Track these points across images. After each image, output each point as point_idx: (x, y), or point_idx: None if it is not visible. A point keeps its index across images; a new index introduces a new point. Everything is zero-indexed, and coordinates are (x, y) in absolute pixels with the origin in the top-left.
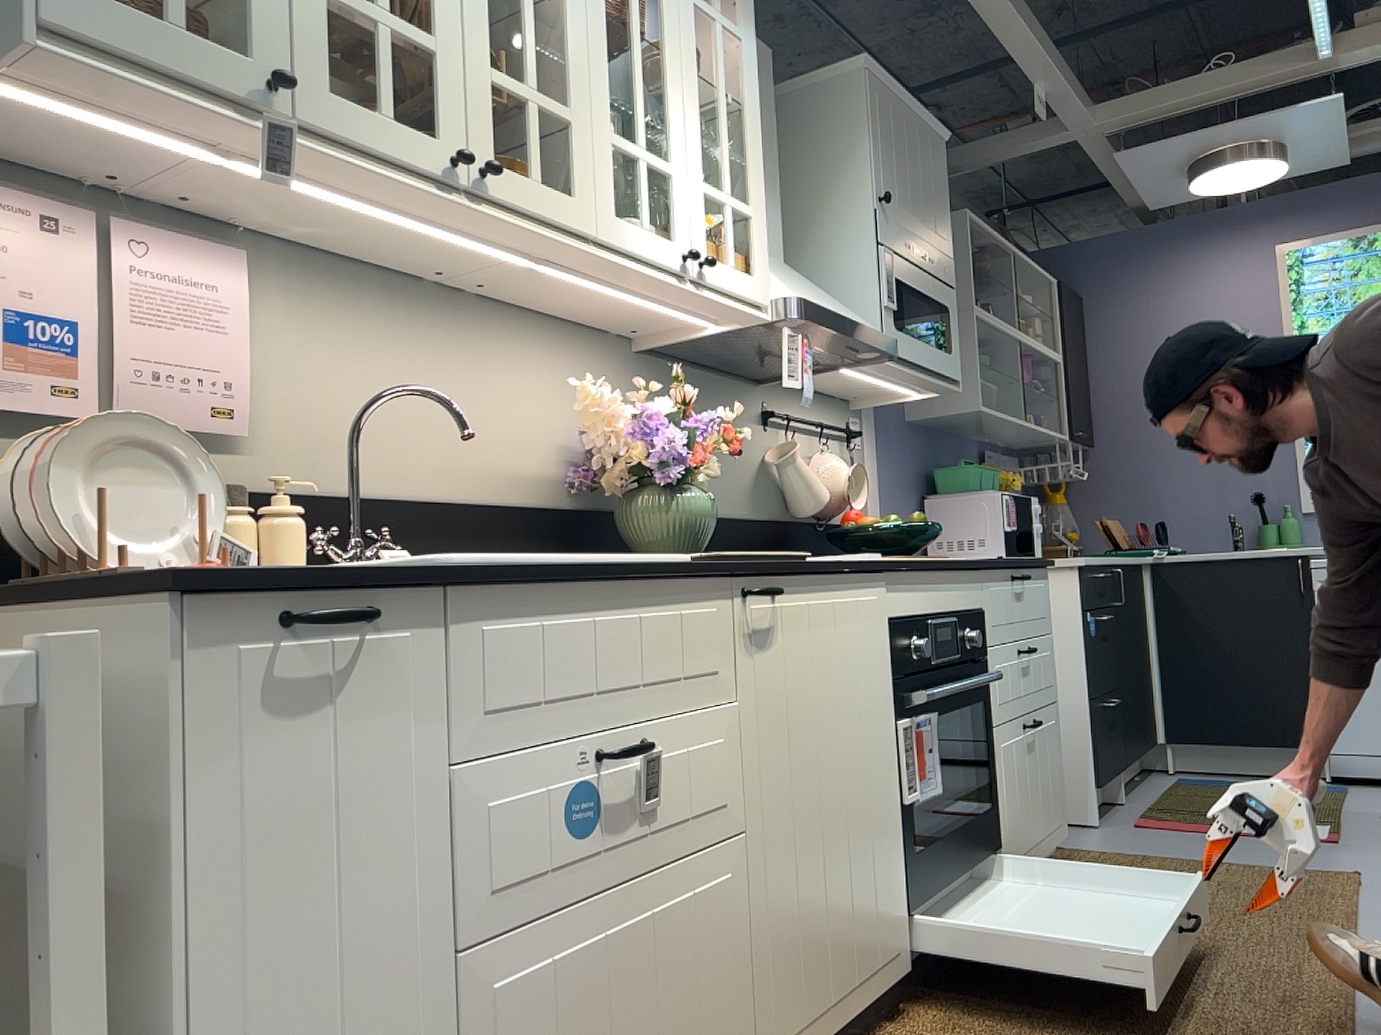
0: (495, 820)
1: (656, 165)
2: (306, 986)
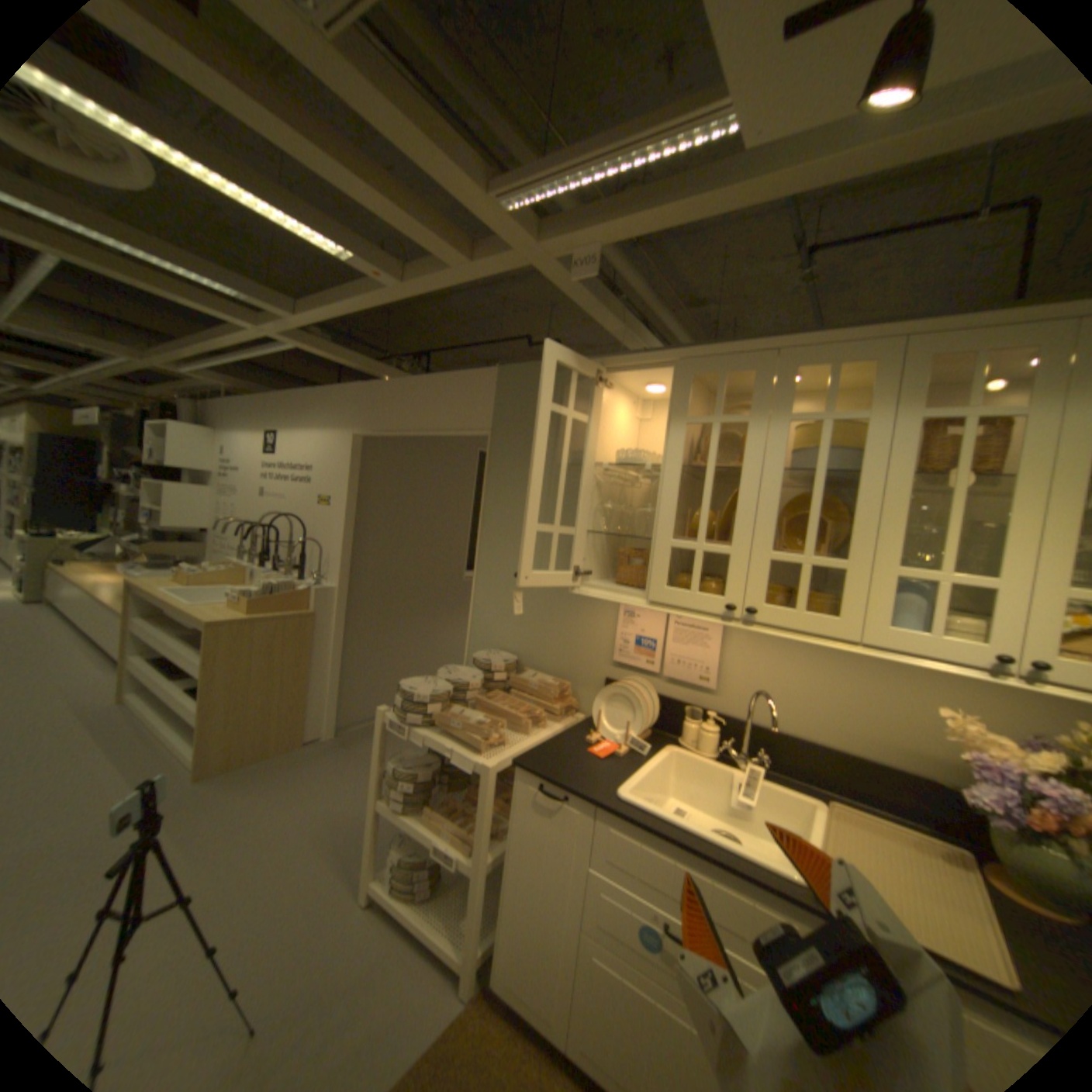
0: (605, 904)
1: (969, 583)
2: (534, 891)
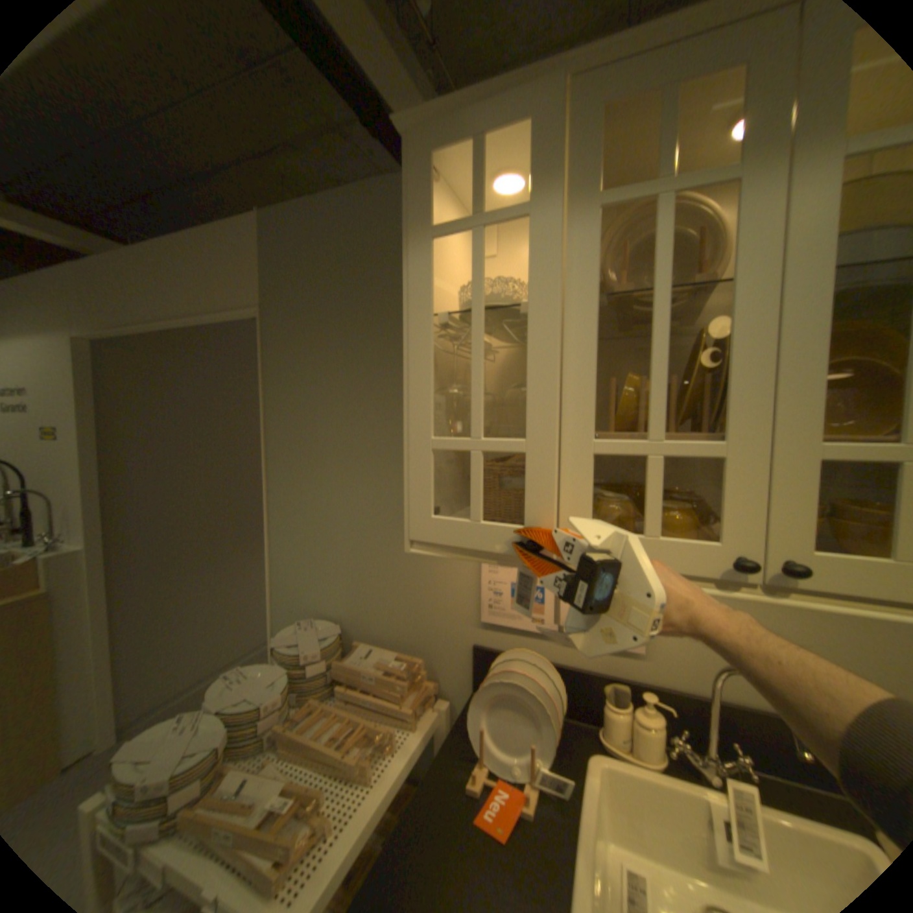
0: None
1: None
2: None
